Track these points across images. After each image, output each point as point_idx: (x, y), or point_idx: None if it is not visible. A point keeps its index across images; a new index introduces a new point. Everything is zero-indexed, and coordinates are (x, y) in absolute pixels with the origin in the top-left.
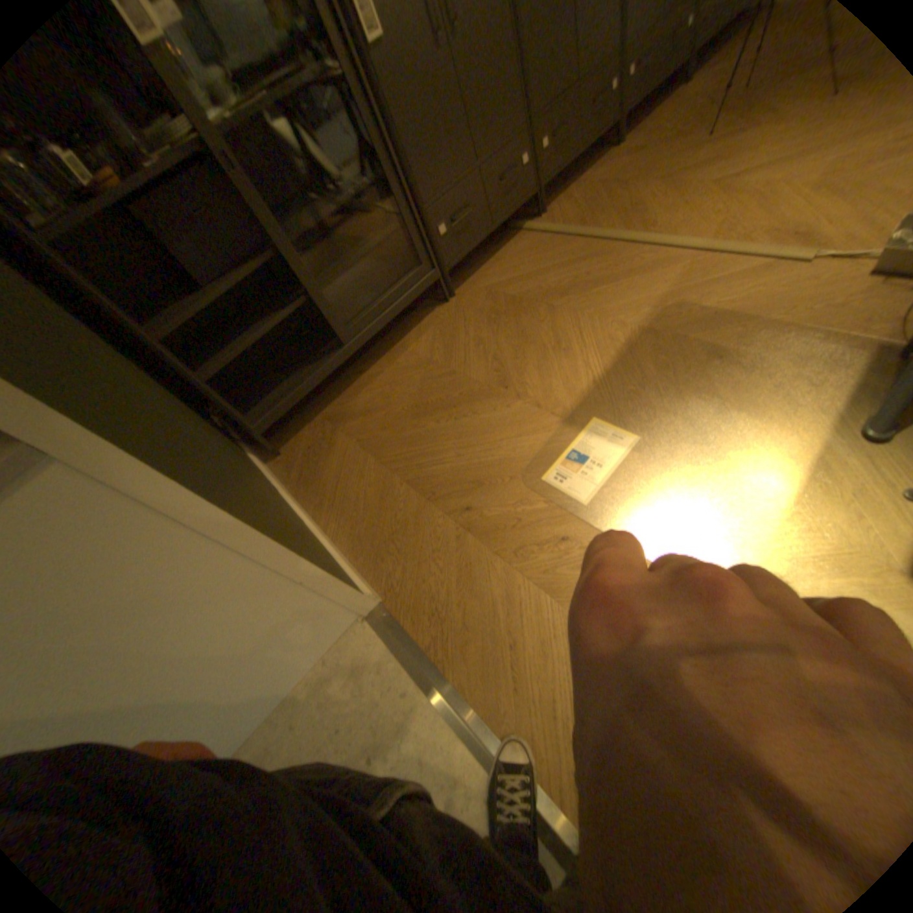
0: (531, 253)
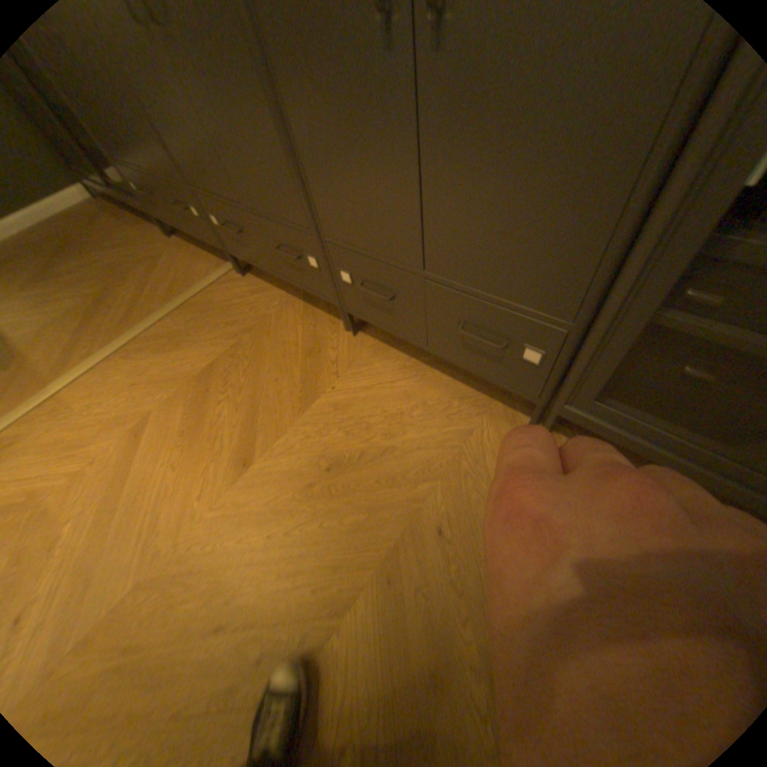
0: (179, 275)
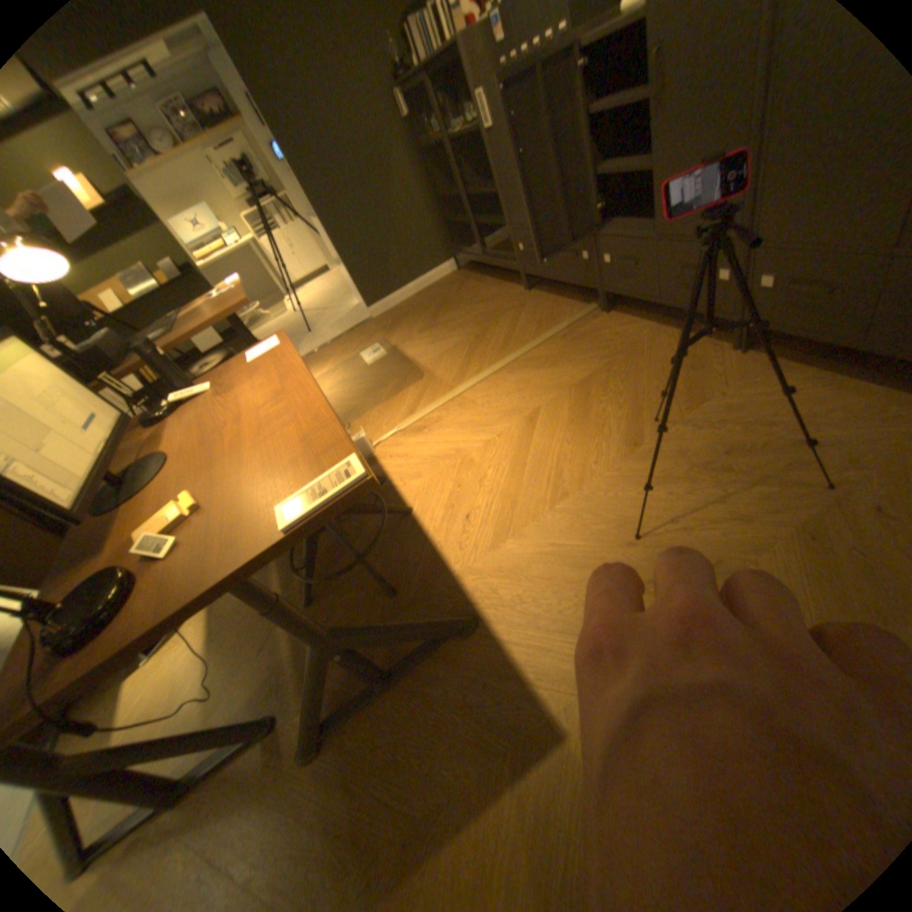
0: (544, 315)
